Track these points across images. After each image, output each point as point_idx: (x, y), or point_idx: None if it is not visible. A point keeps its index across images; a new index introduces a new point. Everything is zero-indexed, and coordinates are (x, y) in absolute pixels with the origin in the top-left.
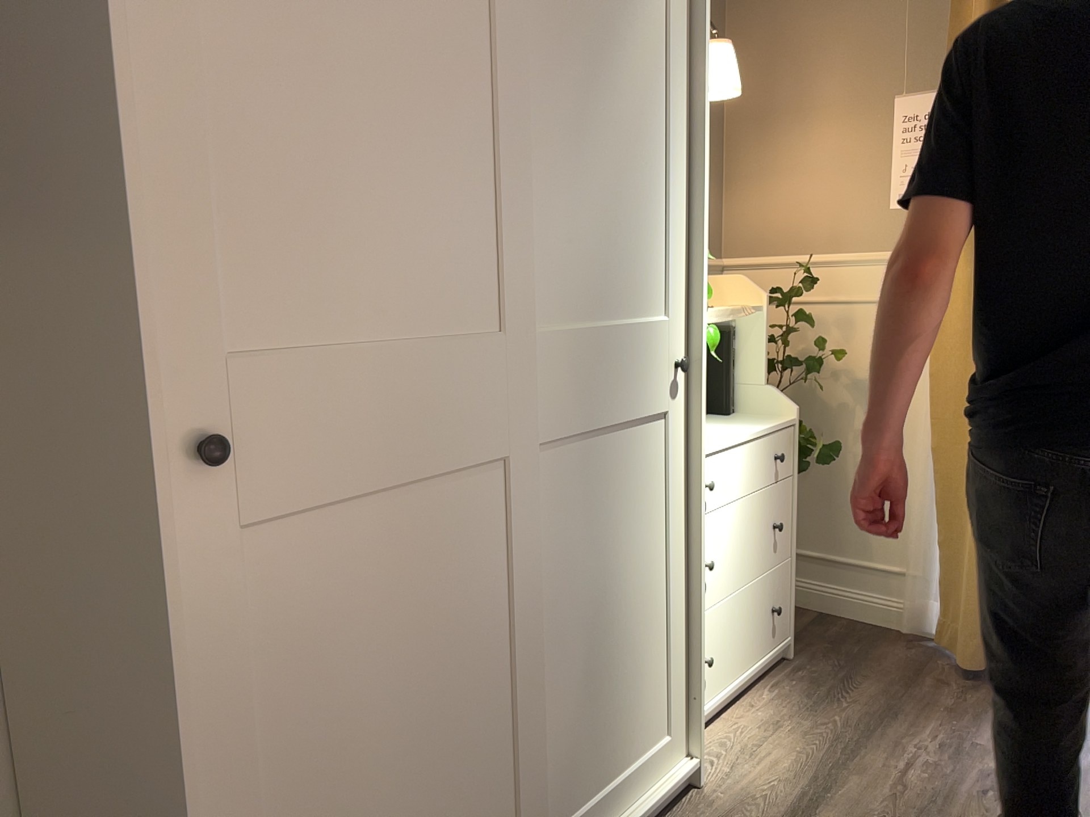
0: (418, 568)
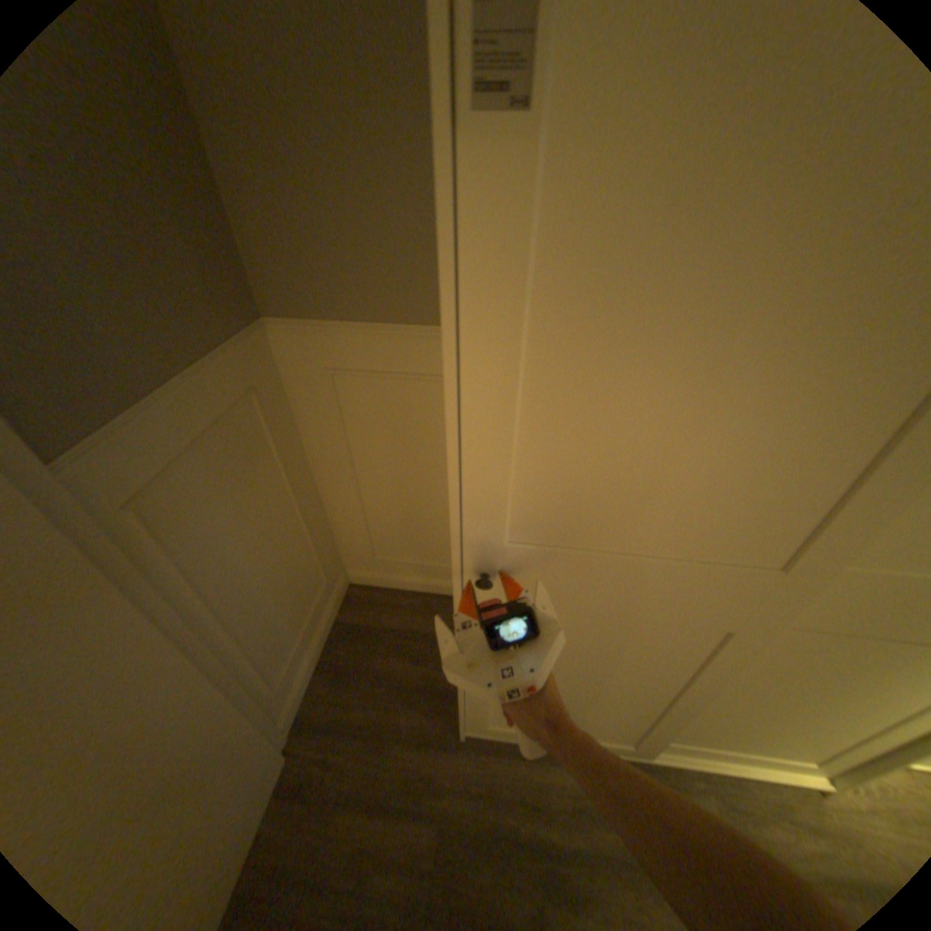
0: (596, 652)
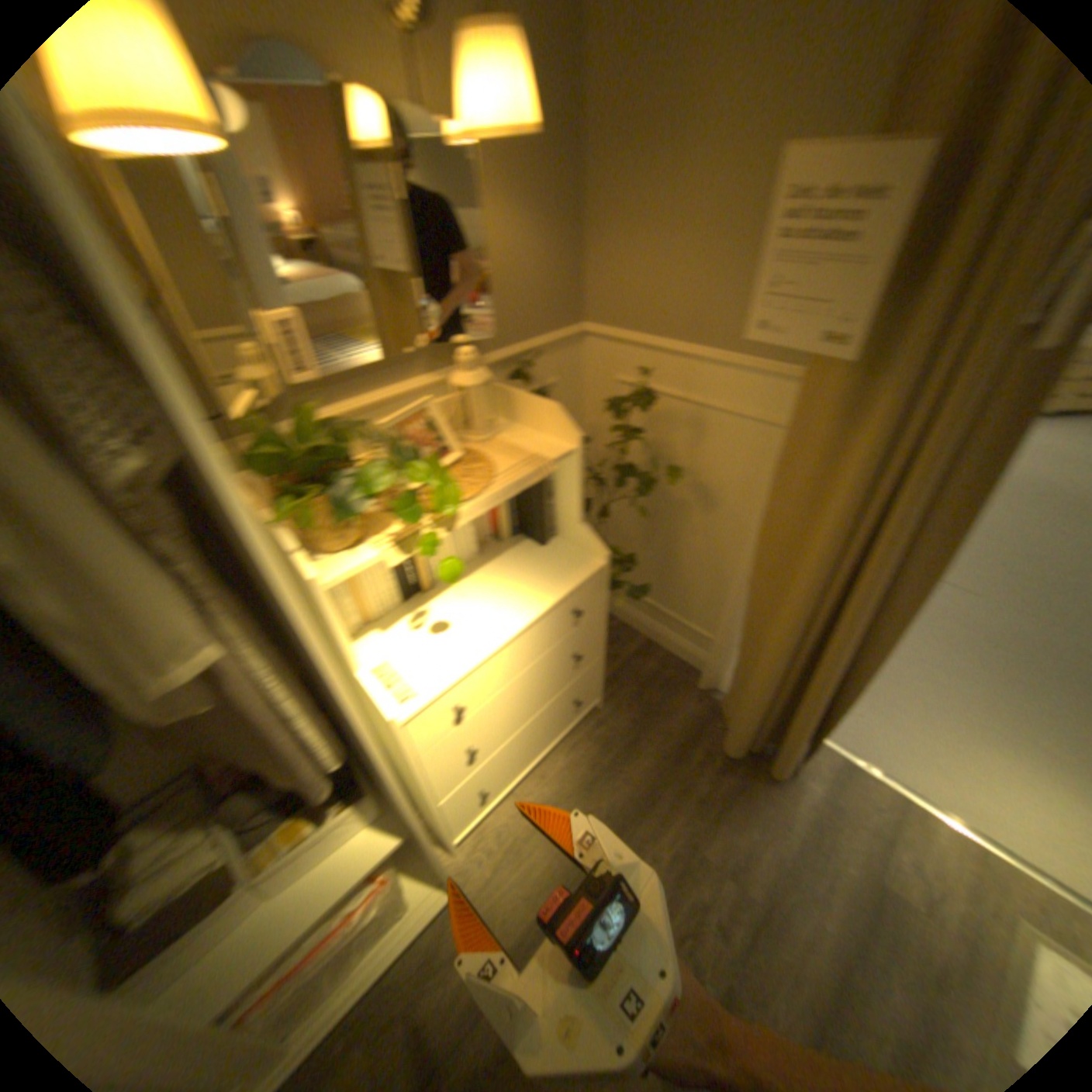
0: None
